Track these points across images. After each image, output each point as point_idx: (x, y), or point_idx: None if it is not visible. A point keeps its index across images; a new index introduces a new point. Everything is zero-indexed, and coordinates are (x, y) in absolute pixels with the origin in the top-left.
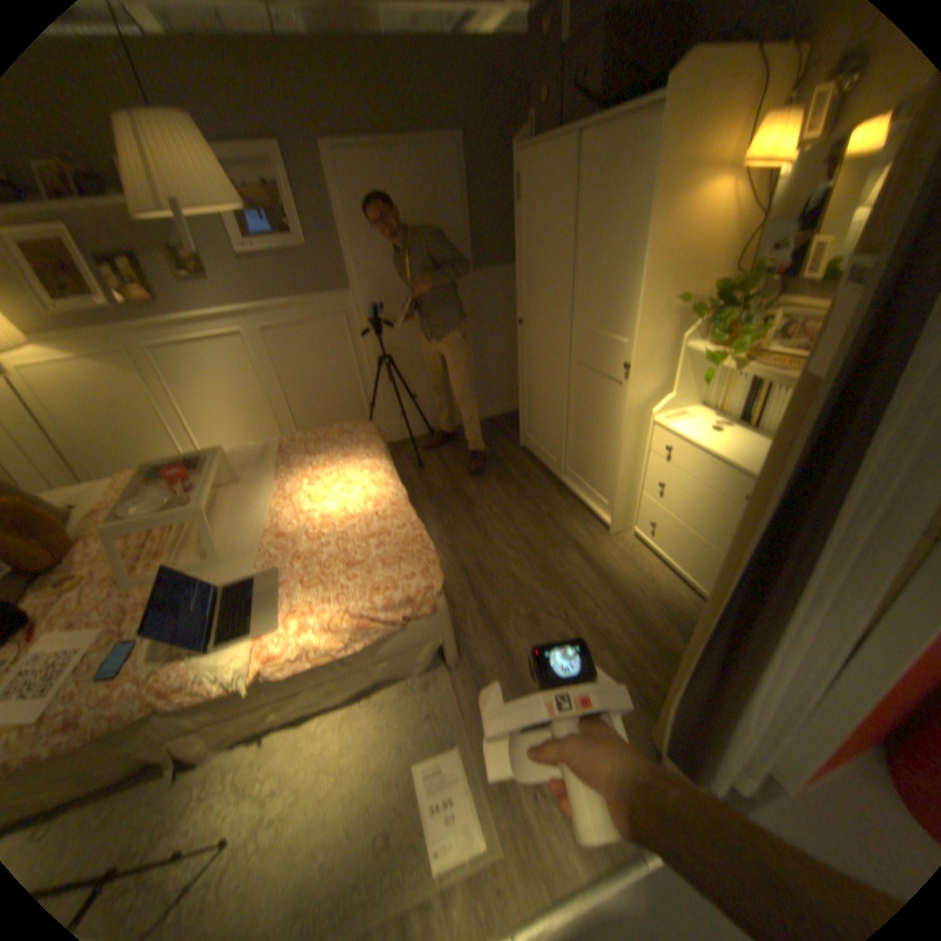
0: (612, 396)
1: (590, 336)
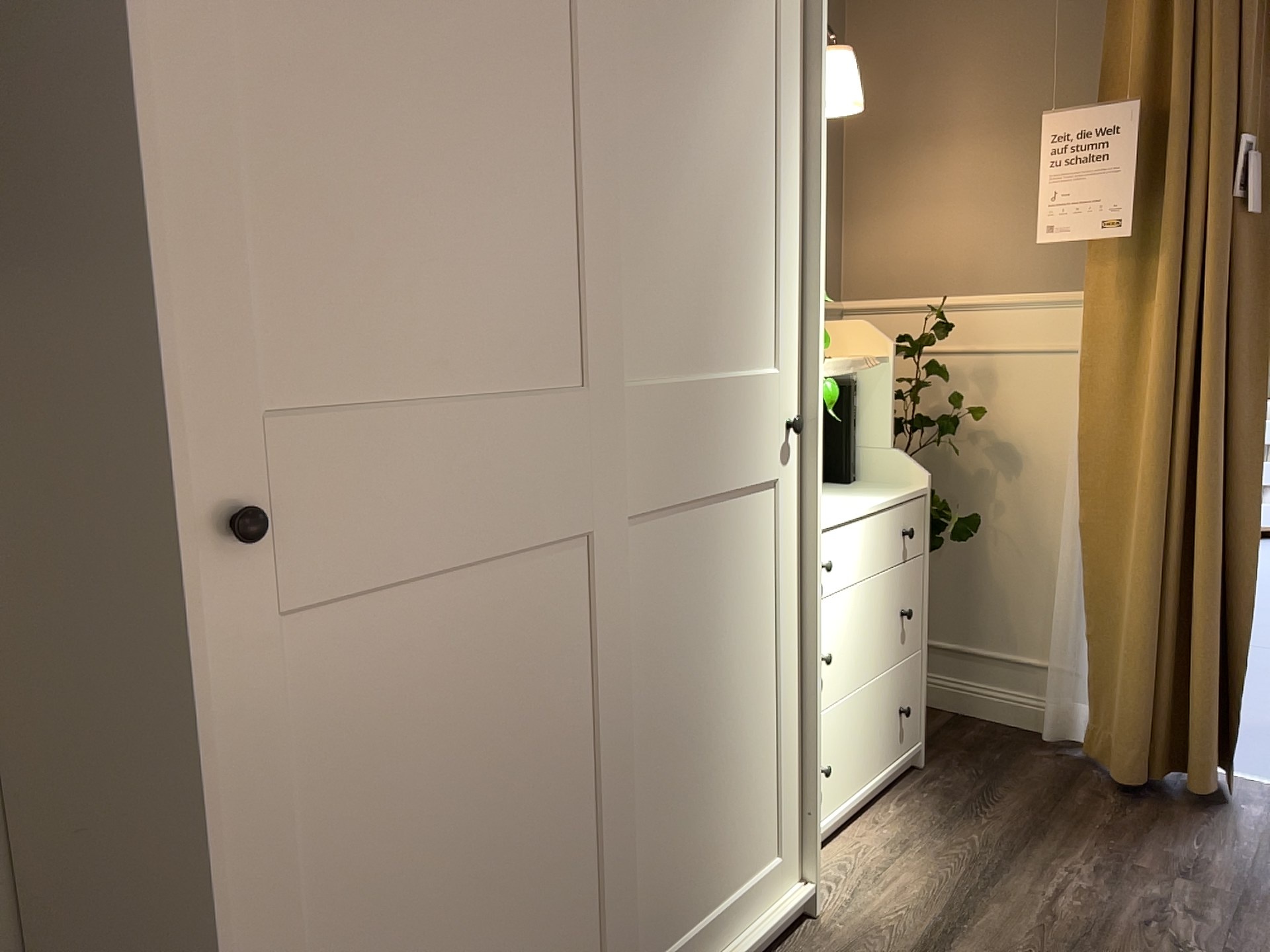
0: (750, 535)
1: (687, 411)
